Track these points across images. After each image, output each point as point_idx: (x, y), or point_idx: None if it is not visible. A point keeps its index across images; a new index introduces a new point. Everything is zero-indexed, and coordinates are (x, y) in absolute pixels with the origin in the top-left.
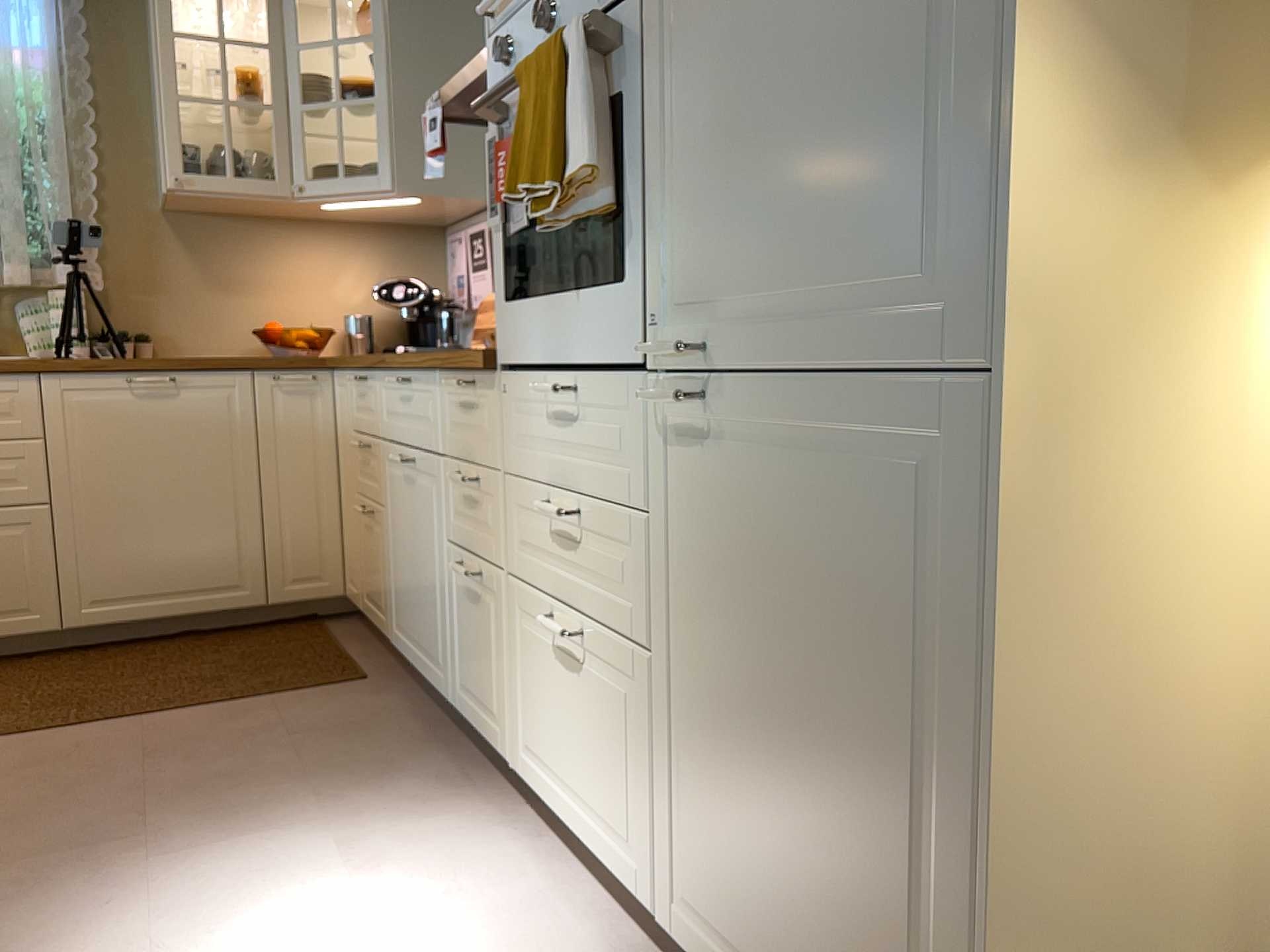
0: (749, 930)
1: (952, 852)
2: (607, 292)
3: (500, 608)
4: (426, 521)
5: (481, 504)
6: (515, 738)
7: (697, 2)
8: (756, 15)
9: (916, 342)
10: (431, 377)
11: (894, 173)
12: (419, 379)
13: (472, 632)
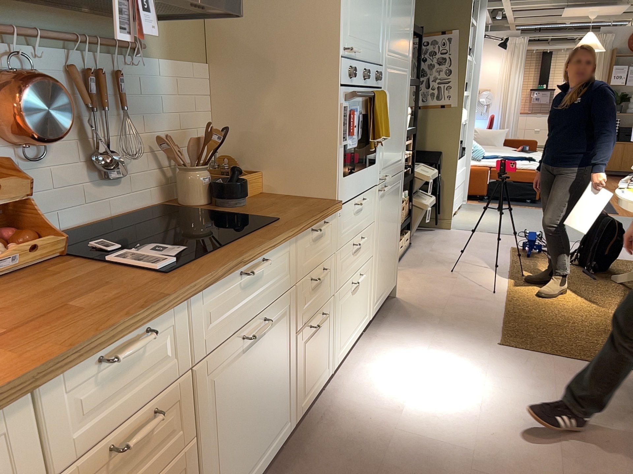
0: (382, 286)
1: (397, 234)
2: (371, 167)
3: (330, 313)
4: (276, 347)
5: (322, 280)
6: (334, 357)
7: (389, 101)
8: (394, 110)
9: (400, 167)
10: (292, 240)
11: (400, 143)
12: (275, 251)
13: (314, 352)
